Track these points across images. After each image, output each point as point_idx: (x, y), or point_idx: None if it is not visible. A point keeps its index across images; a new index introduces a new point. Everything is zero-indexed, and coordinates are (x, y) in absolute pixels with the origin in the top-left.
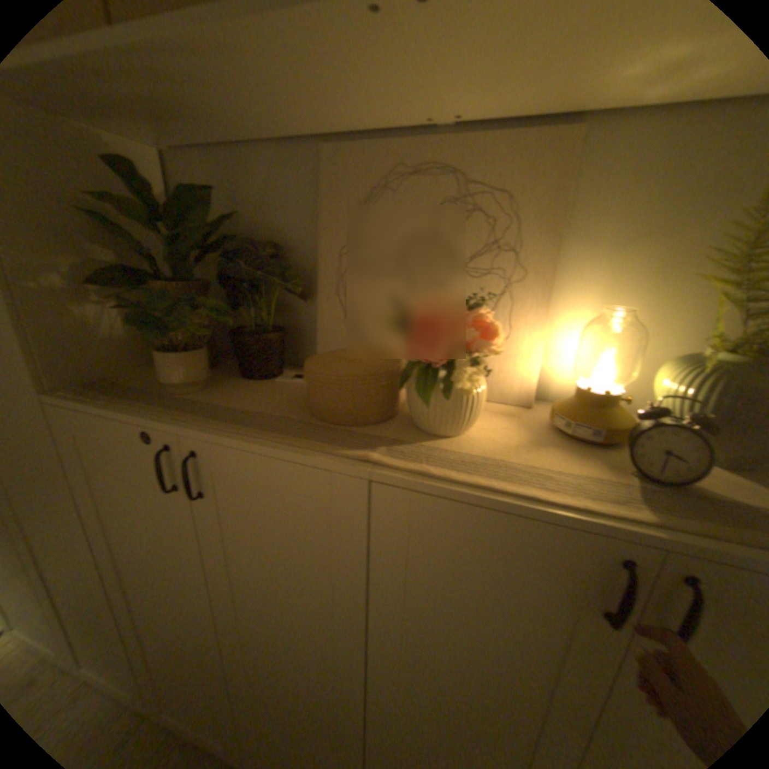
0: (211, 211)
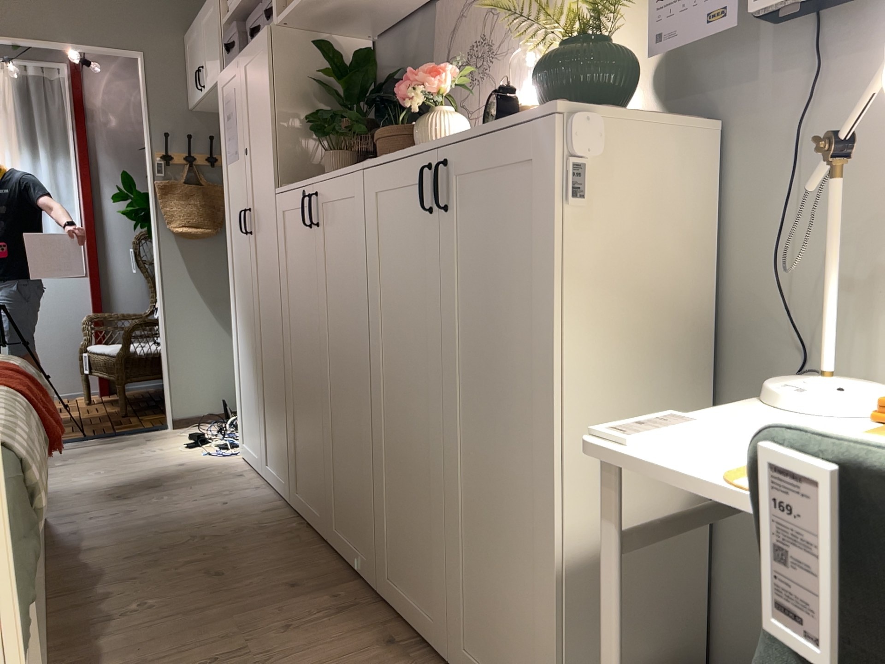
0: (393, 73)
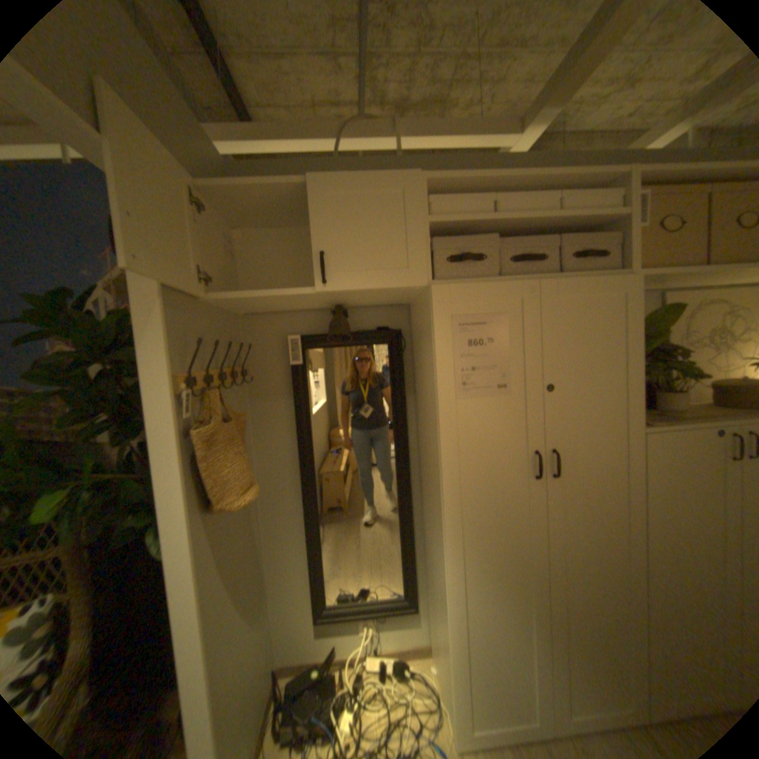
0: None
